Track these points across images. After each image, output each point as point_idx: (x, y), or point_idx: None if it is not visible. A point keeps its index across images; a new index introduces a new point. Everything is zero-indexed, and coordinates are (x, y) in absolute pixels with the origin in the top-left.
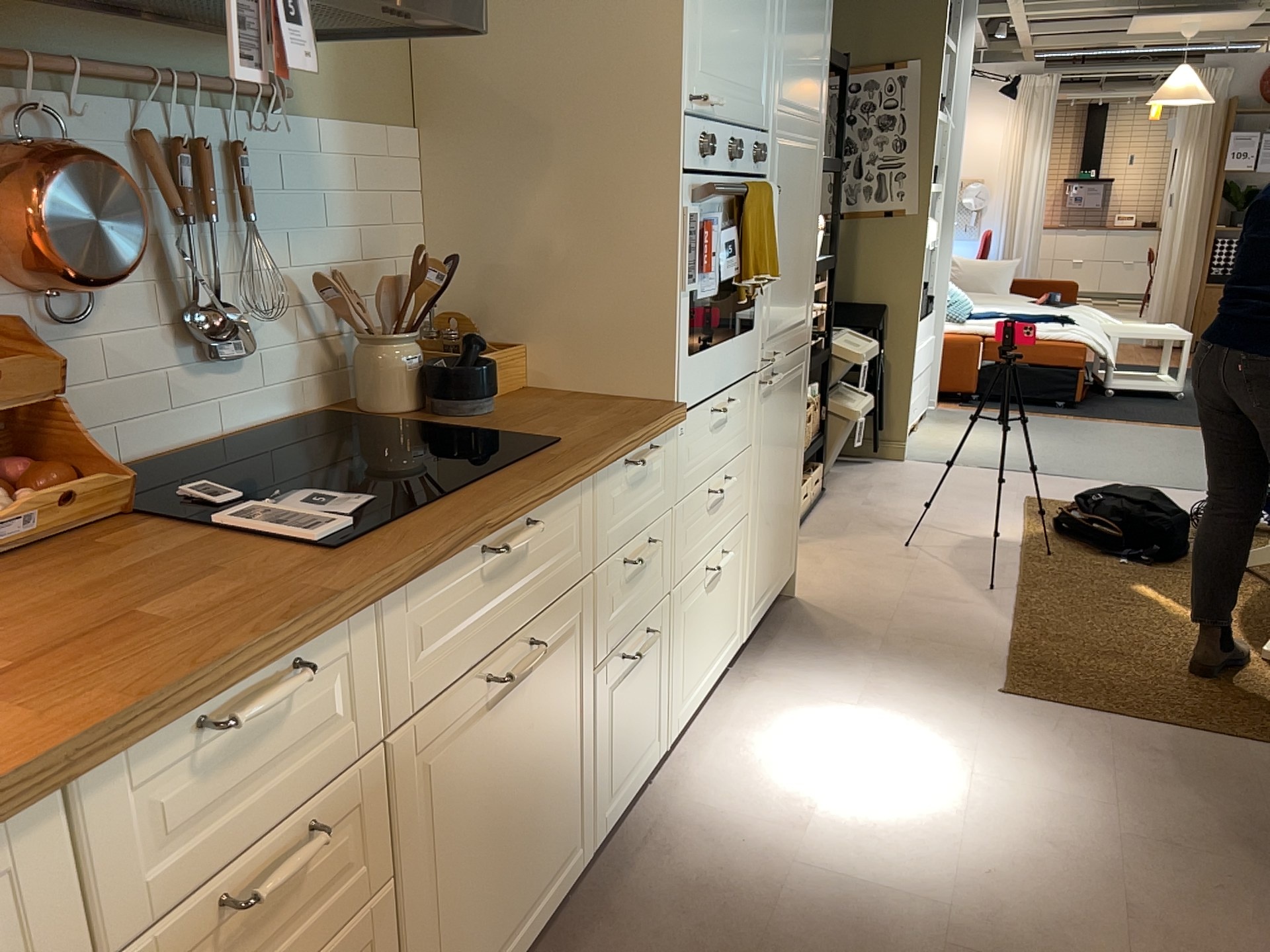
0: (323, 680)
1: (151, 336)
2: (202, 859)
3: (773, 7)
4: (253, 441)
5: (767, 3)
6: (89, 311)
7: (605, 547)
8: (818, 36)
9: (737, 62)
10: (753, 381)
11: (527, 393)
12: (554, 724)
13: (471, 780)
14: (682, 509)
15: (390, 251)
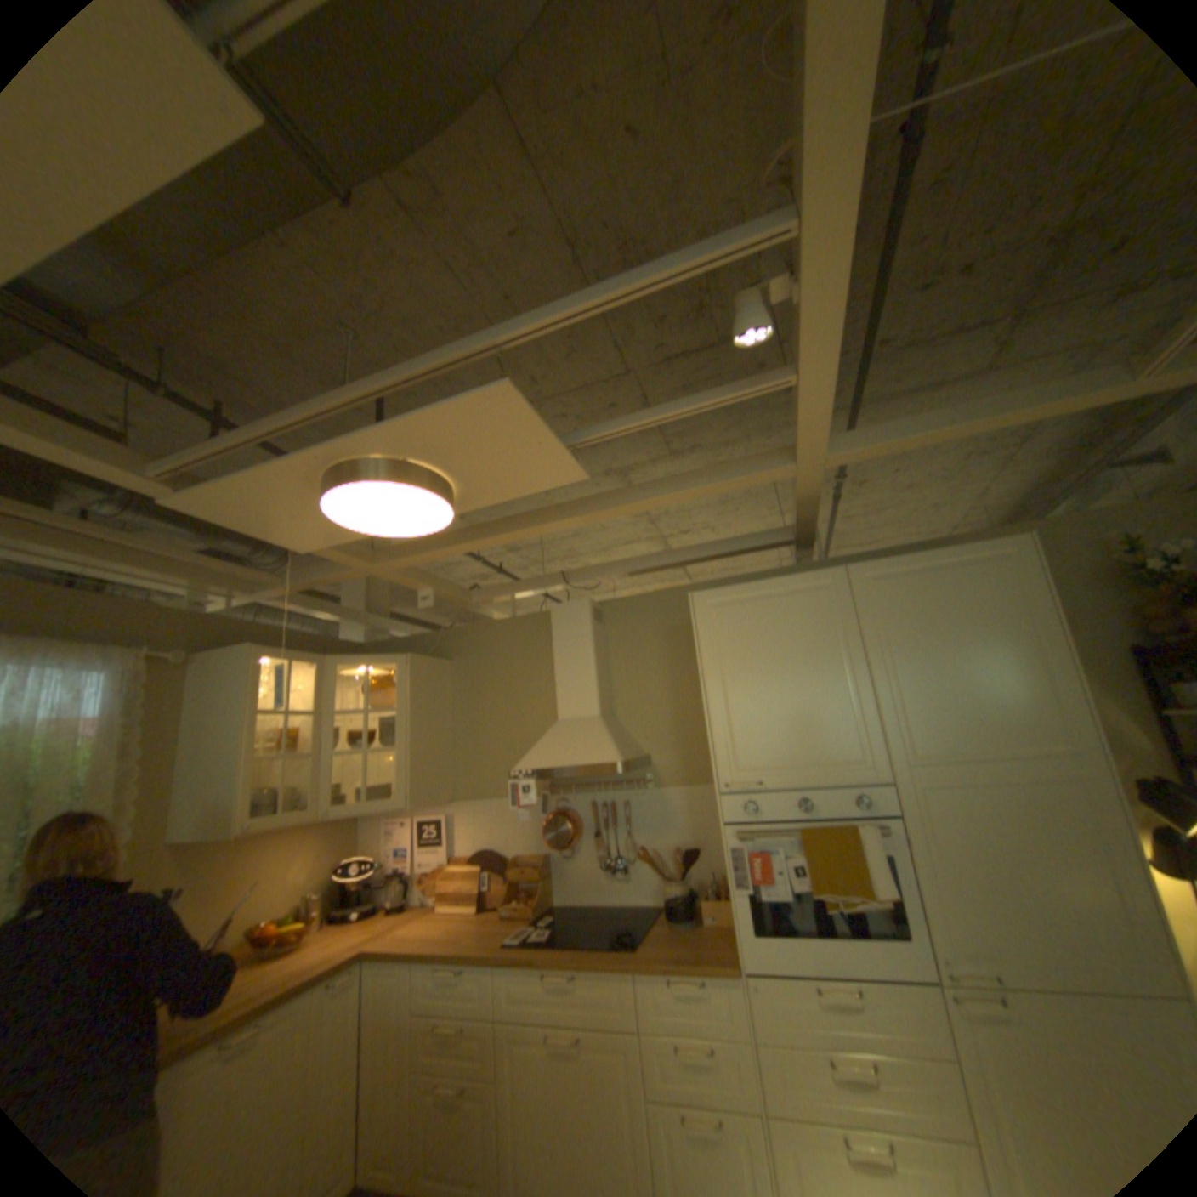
0: (473, 986)
1: (594, 866)
2: (434, 1012)
3: (864, 703)
4: (623, 913)
5: (848, 704)
6: (575, 856)
7: (651, 1028)
8: (1014, 687)
9: (797, 752)
10: (930, 994)
11: (731, 932)
12: (604, 1107)
13: (538, 1082)
14: (772, 1055)
15: (712, 840)
